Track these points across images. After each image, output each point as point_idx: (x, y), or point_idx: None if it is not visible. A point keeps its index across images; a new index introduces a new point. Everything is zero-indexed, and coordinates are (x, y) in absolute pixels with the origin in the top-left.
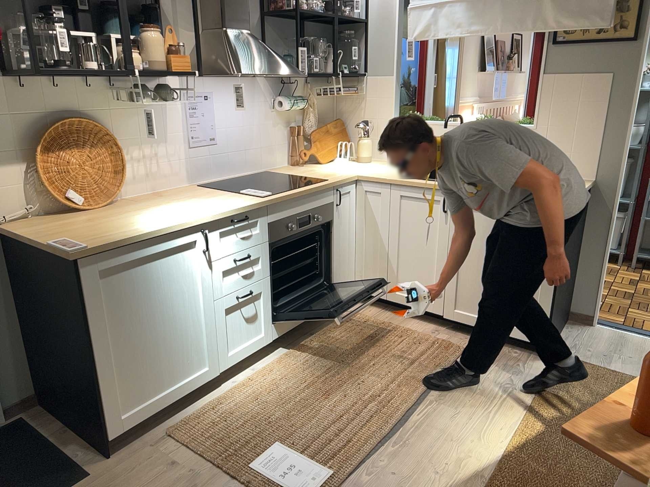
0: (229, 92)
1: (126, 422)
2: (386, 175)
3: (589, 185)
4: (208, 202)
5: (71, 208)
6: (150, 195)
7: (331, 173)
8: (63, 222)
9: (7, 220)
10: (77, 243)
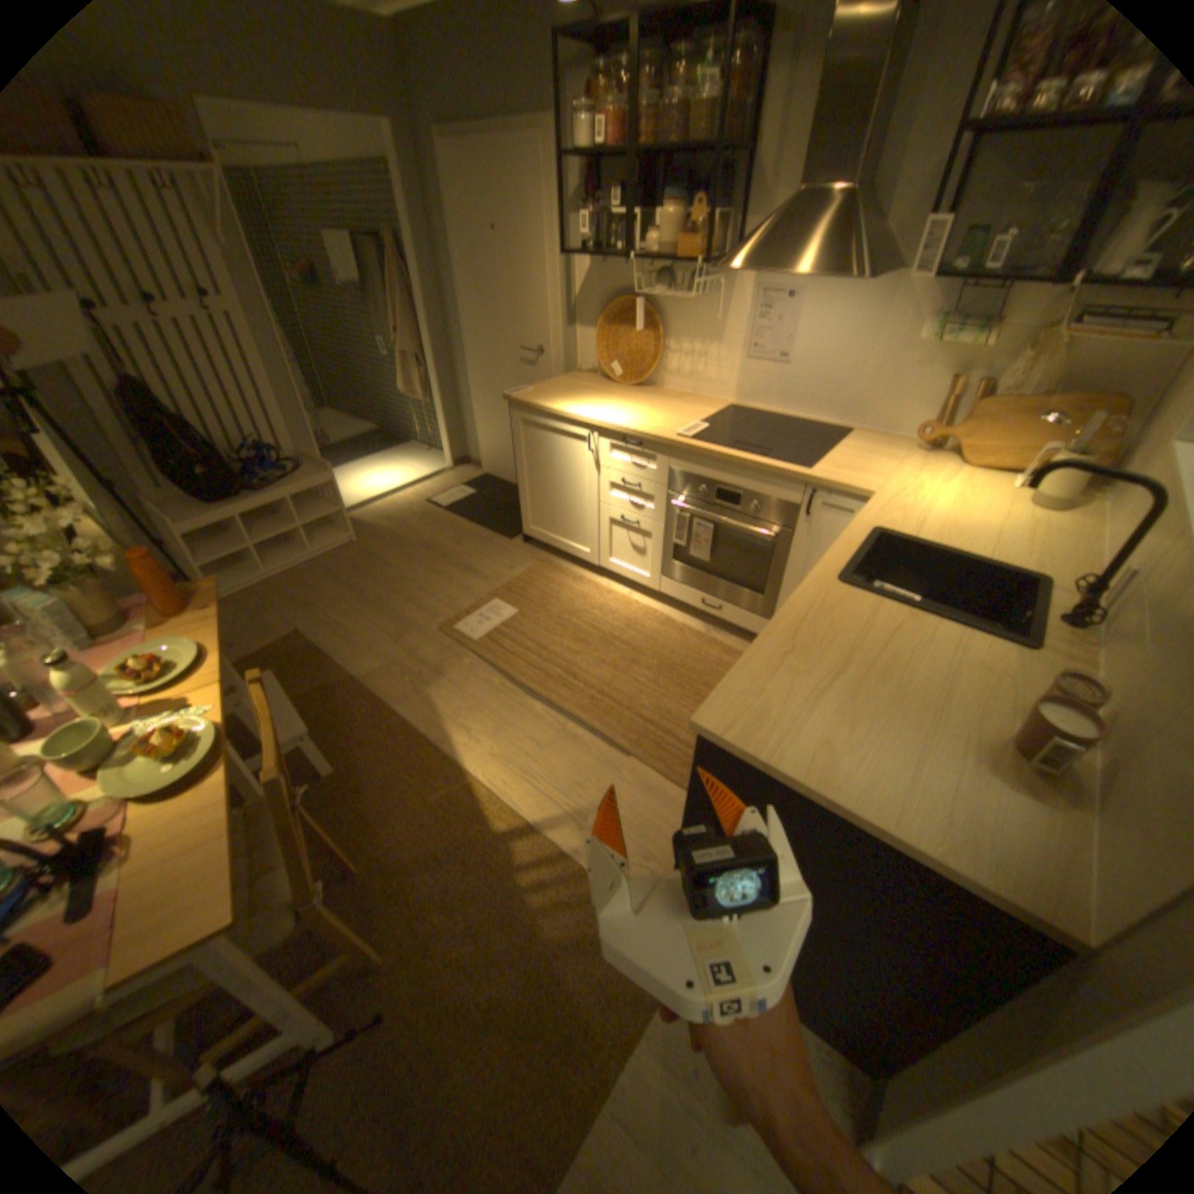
0: (834, 290)
1: (531, 531)
2: (886, 518)
3: (965, 884)
4: (648, 417)
5: (622, 379)
6: (682, 394)
7: (870, 473)
8: (583, 384)
9: (581, 370)
10: (518, 393)
